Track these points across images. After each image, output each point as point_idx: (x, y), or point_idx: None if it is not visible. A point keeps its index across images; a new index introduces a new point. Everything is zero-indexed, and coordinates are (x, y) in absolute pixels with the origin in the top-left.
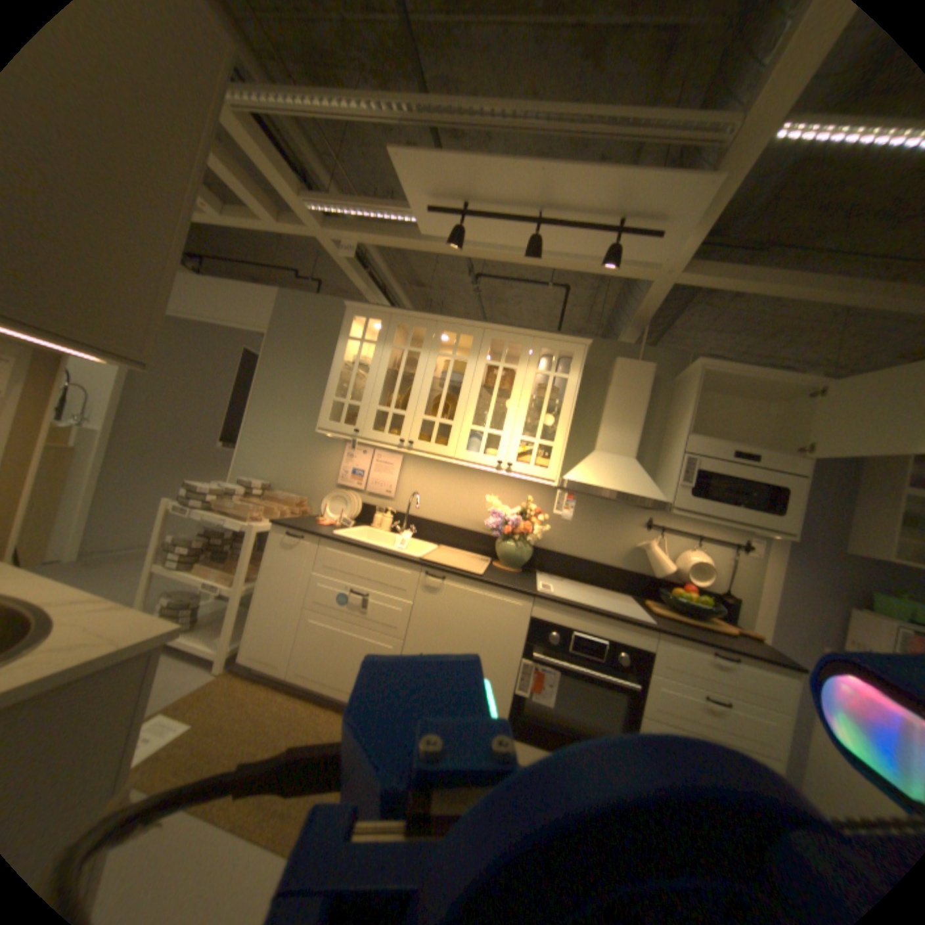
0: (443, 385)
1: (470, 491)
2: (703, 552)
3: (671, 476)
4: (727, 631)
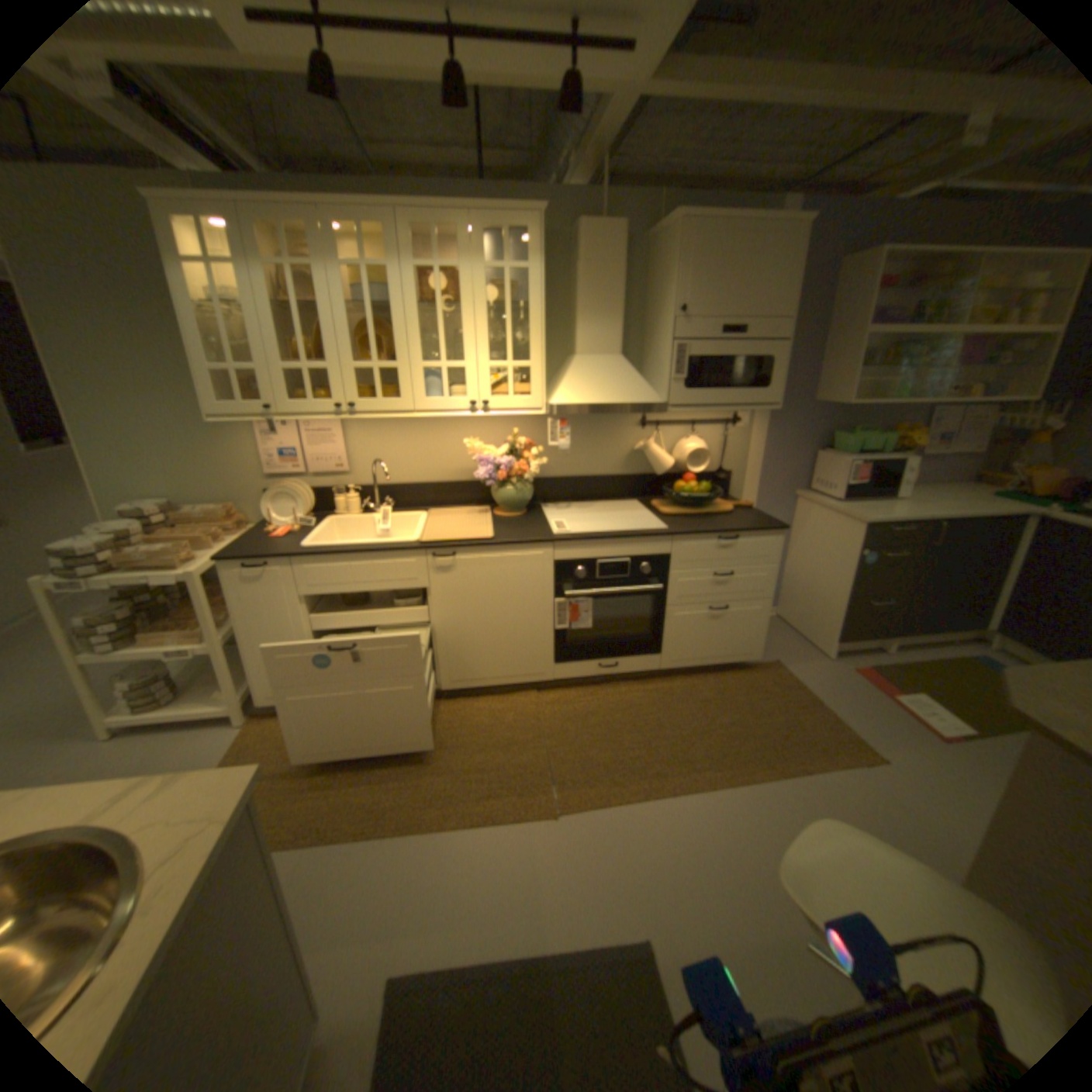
0: (361, 306)
1: (443, 439)
2: (697, 436)
3: (664, 370)
4: (725, 508)
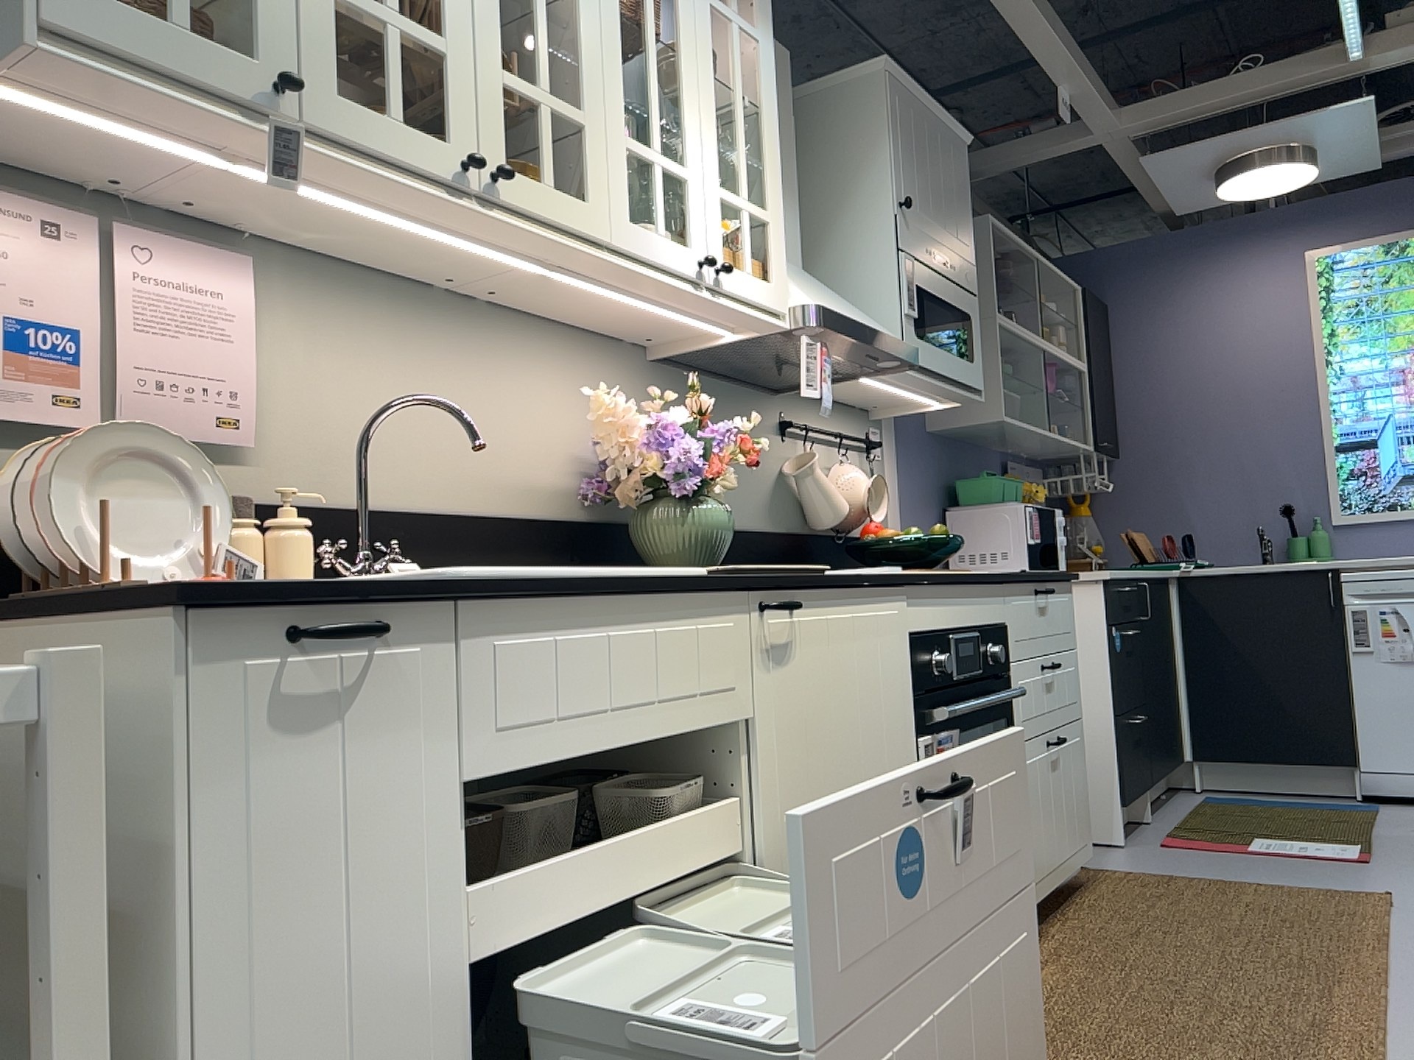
0: None
1: (490, 389)
2: (842, 464)
3: (874, 302)
4: None
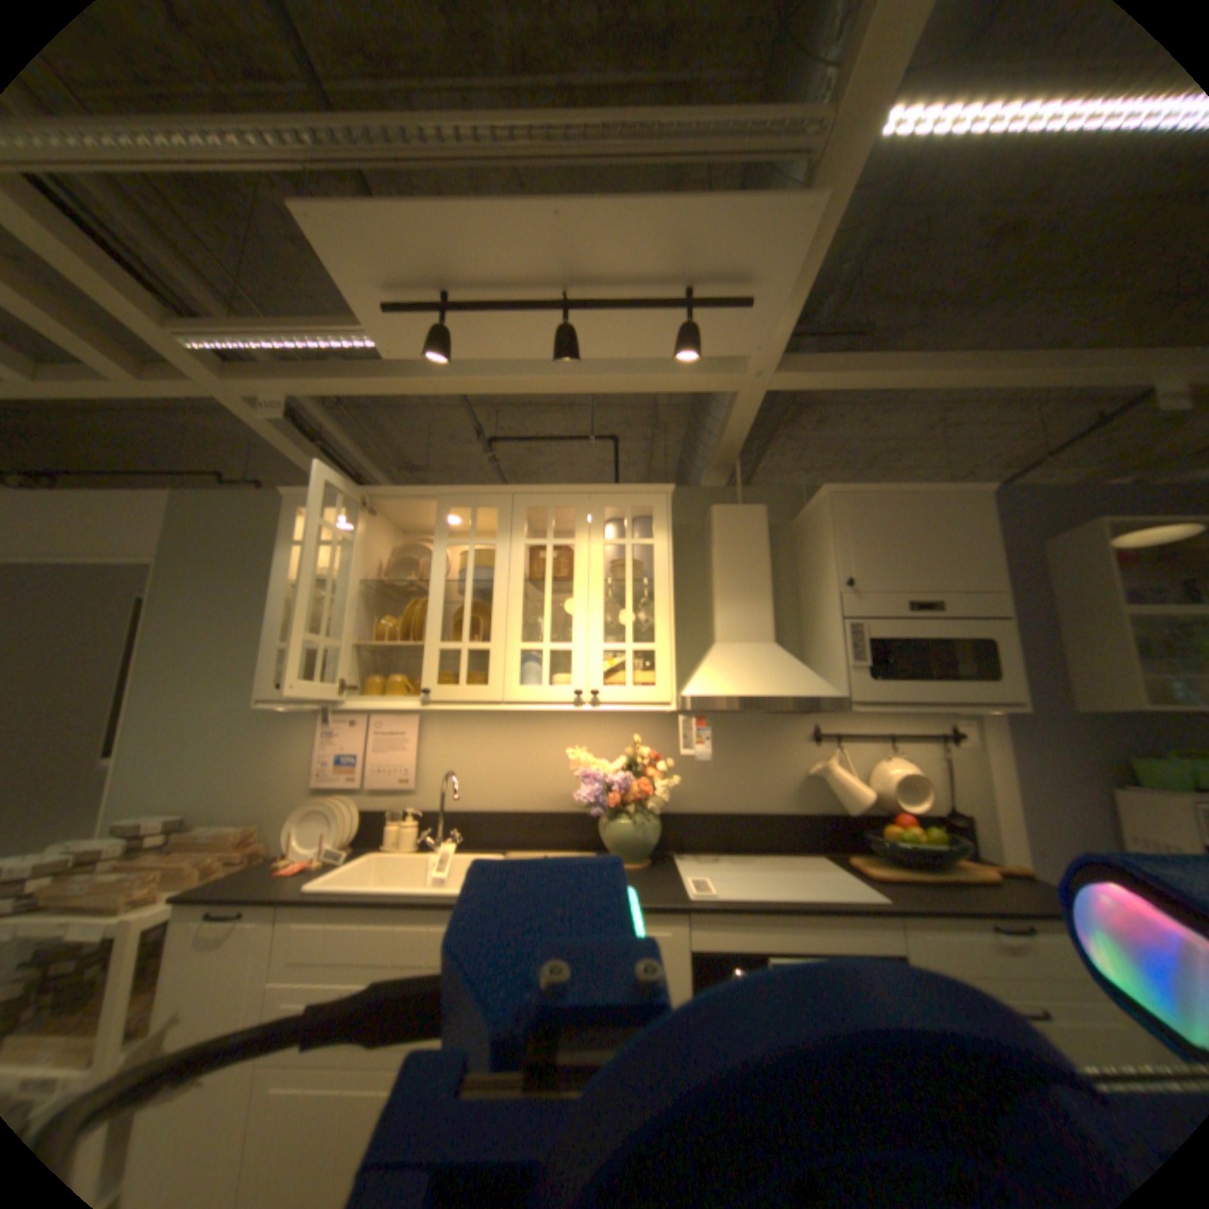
0: (466, 591)
1: (541, 748)
2: (902, 757)
3: (834, 656)
4: (980, 874)
